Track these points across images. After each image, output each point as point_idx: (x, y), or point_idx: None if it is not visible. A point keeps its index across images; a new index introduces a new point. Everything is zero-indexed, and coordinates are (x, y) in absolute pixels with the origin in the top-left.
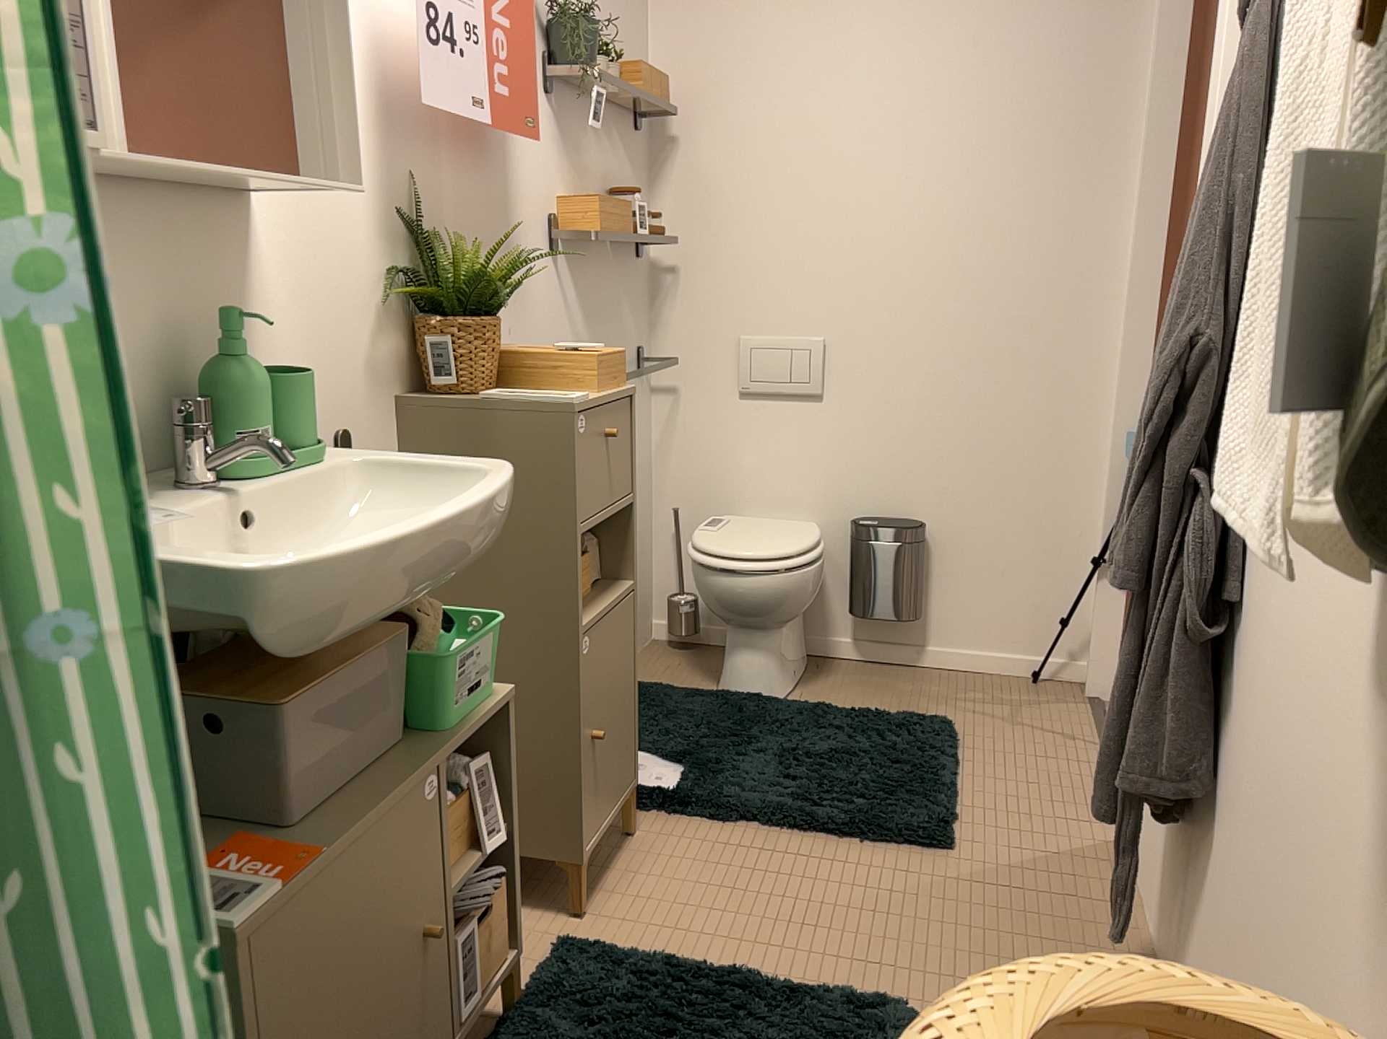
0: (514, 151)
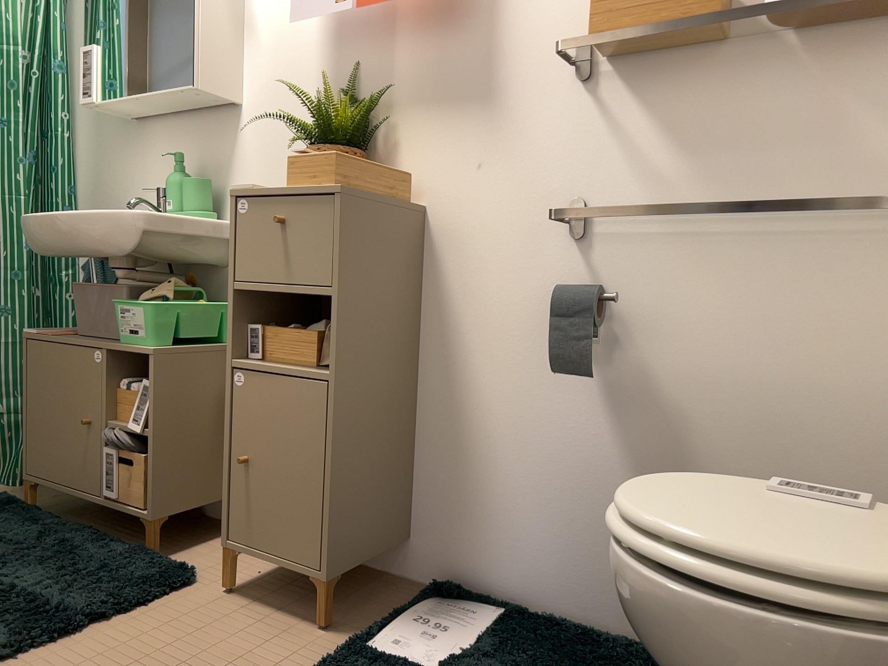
0: (504, 1)
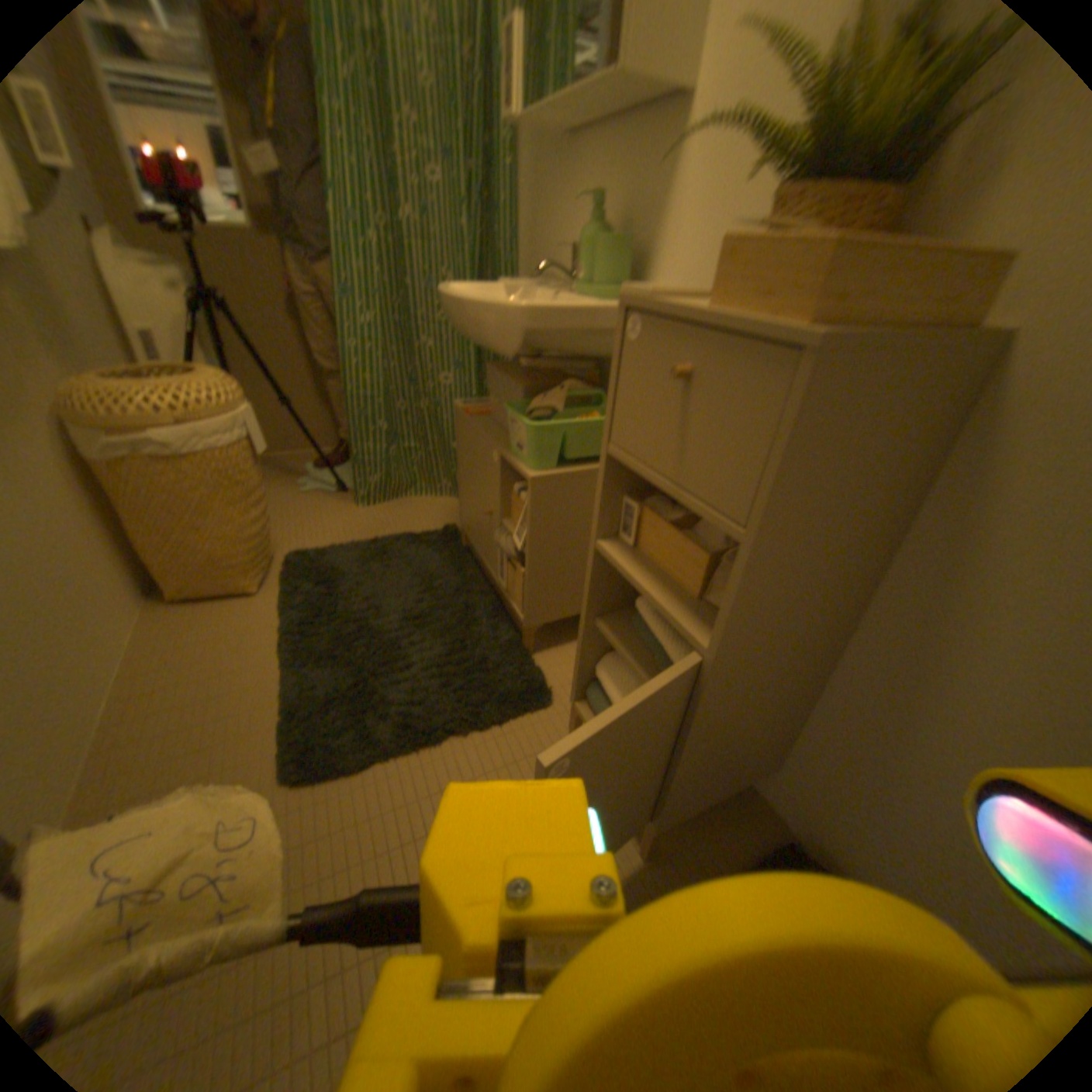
0: None
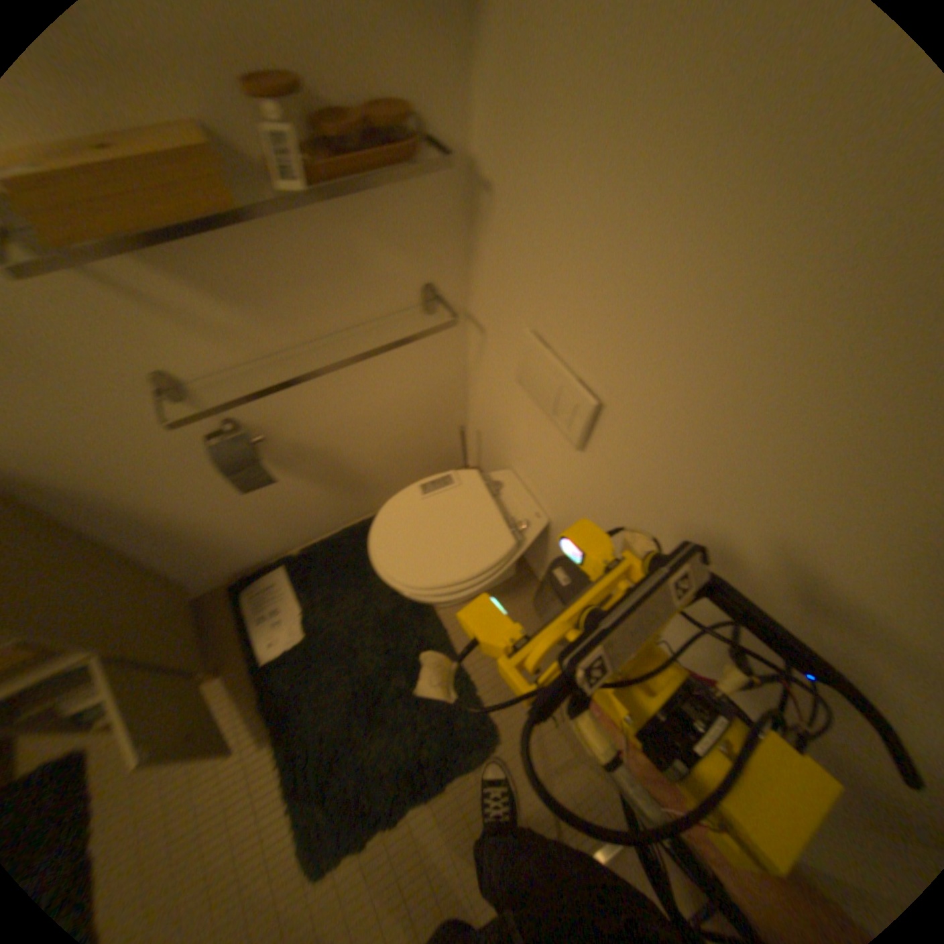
0: None
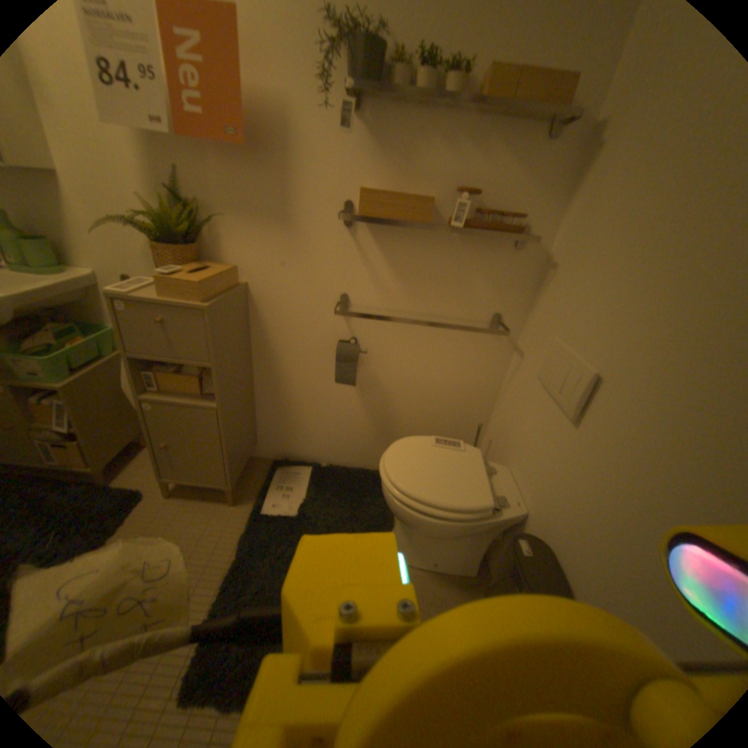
0: (296, 149)
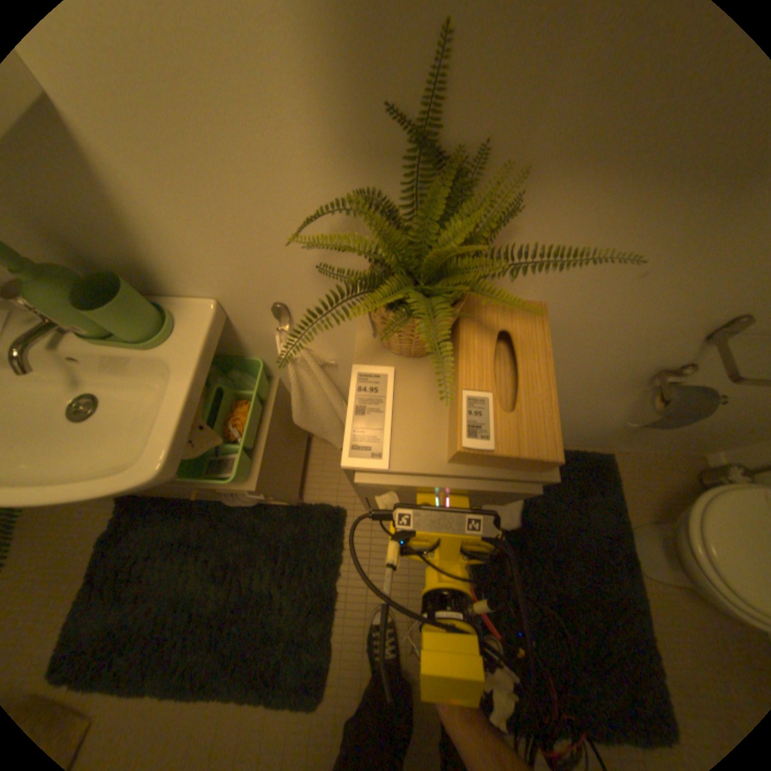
0: None
